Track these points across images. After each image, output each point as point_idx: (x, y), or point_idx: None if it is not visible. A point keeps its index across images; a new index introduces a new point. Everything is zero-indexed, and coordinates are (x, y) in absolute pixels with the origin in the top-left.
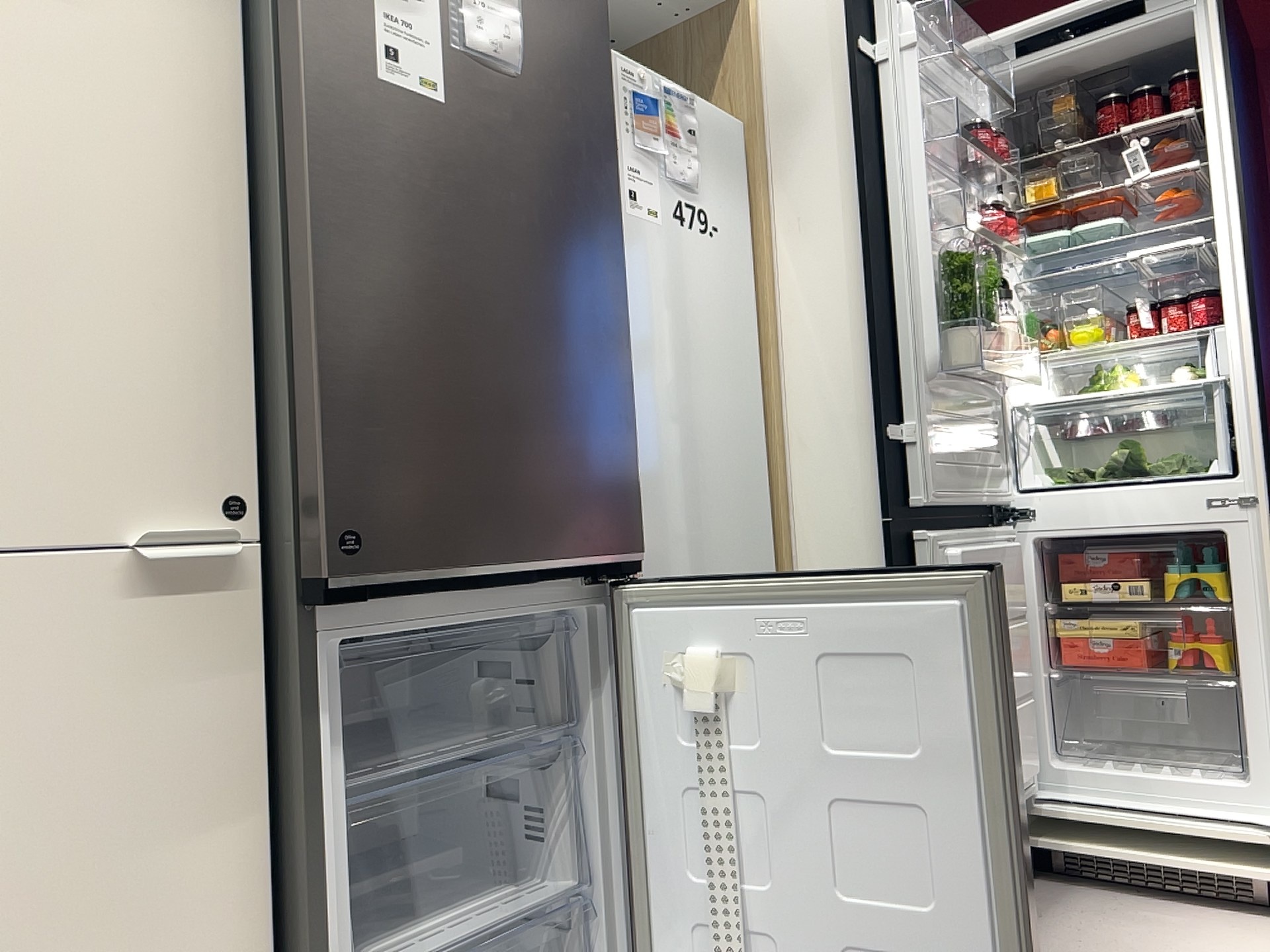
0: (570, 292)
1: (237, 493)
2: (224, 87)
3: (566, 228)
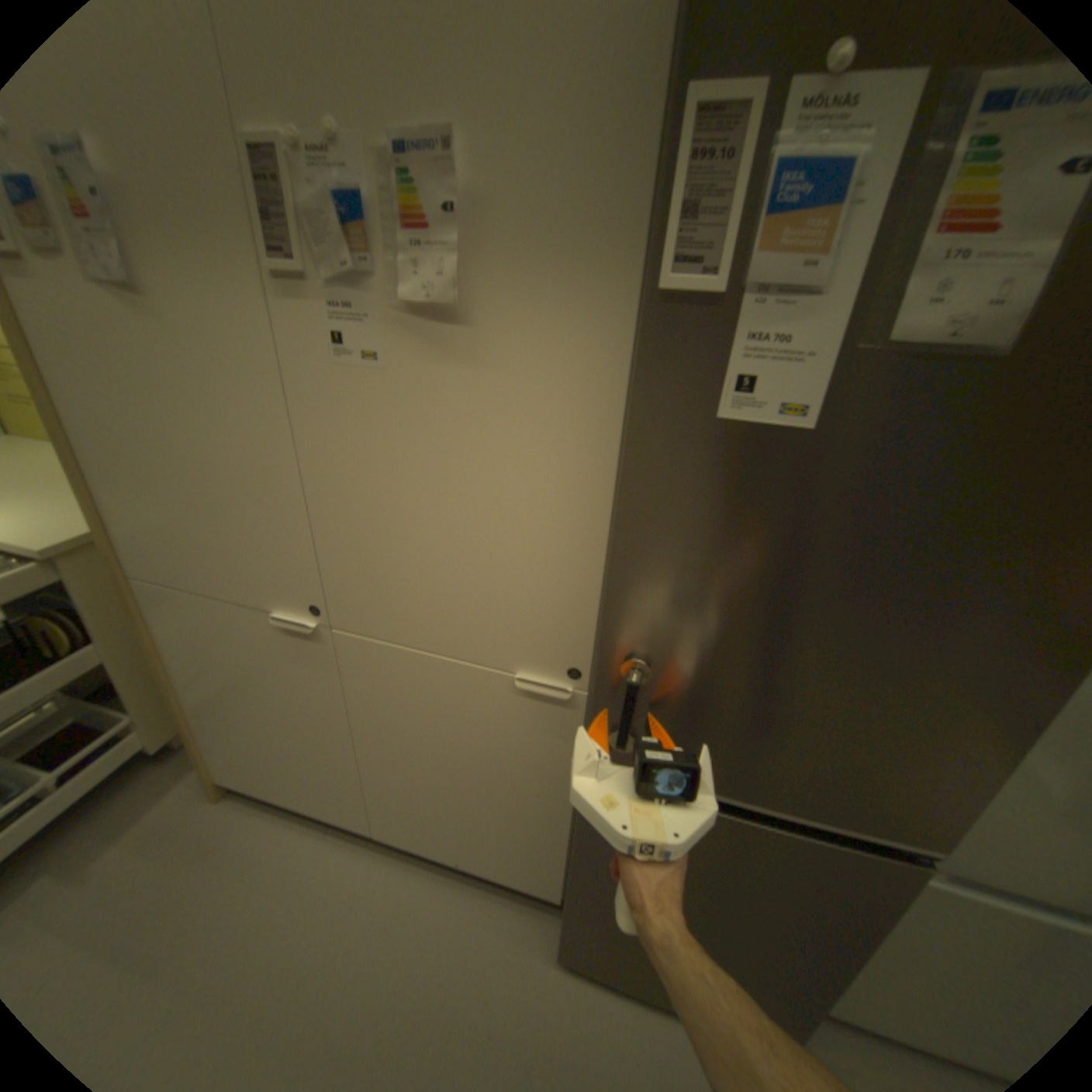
0: (965, 628)
1: (580, 664)
2: (611, 399)
3: (1007, 556)
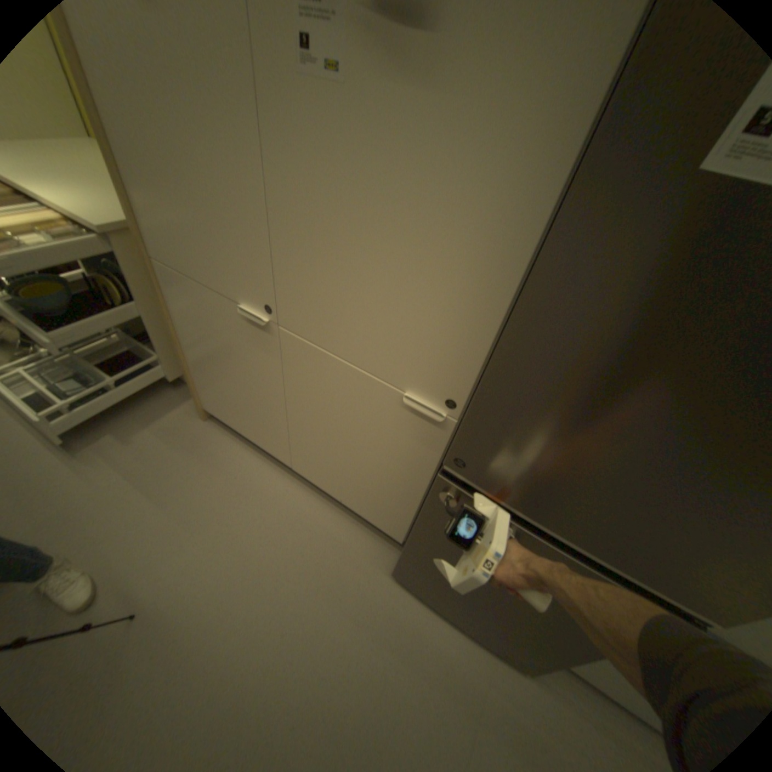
0: None
1: (458, 398)
2: (565, 142)
3: None
